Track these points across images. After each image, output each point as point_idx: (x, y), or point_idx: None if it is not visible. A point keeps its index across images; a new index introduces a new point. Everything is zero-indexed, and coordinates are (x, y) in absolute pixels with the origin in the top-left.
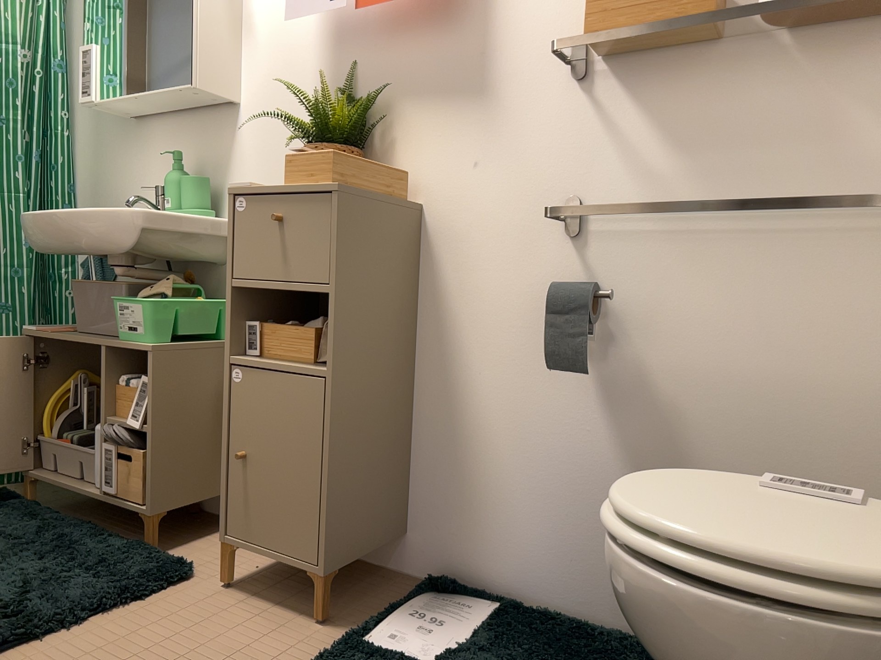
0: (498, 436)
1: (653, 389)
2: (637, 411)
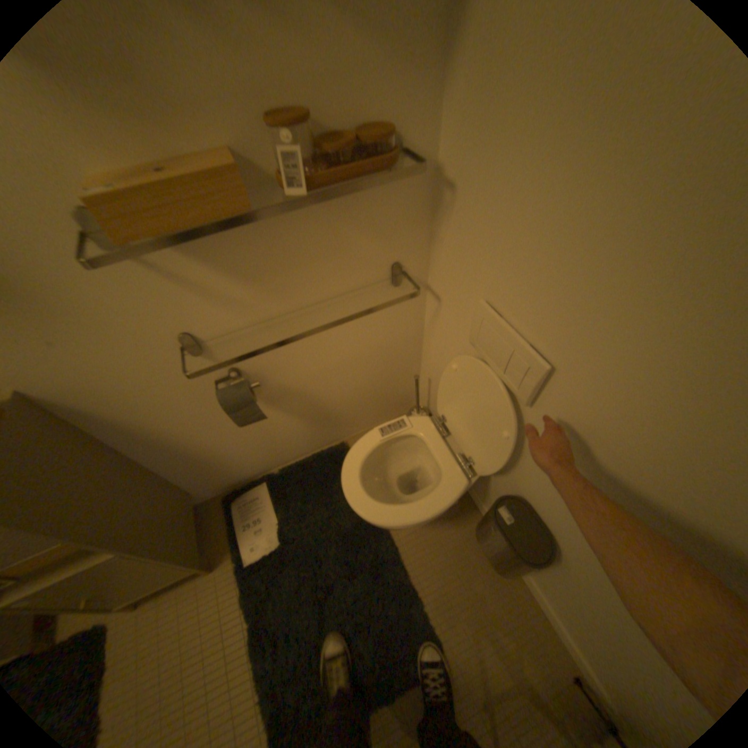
0: (217, 444)
1: (290, 389)
2: (287, 399)
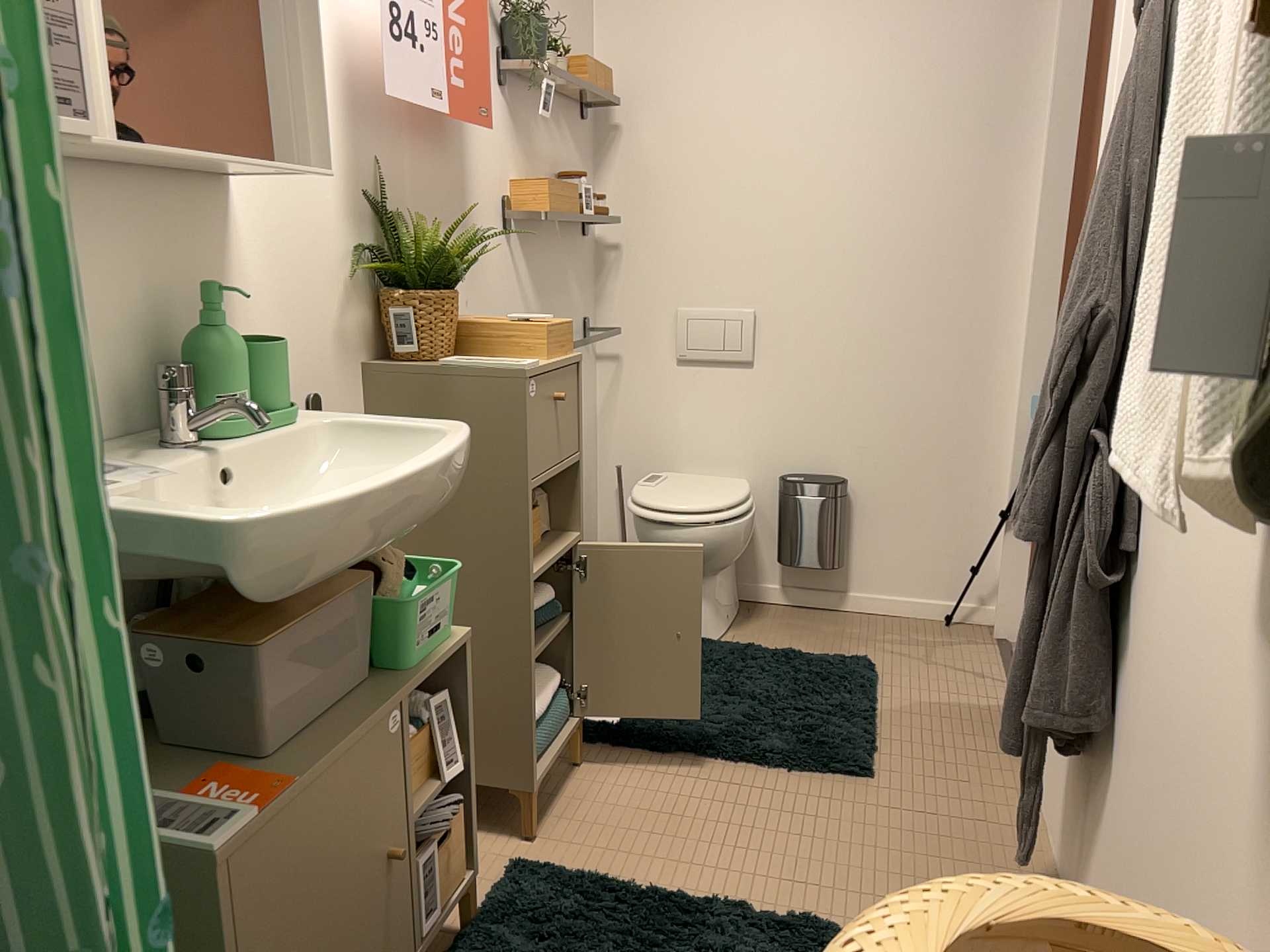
0: None
1: None
2: None
